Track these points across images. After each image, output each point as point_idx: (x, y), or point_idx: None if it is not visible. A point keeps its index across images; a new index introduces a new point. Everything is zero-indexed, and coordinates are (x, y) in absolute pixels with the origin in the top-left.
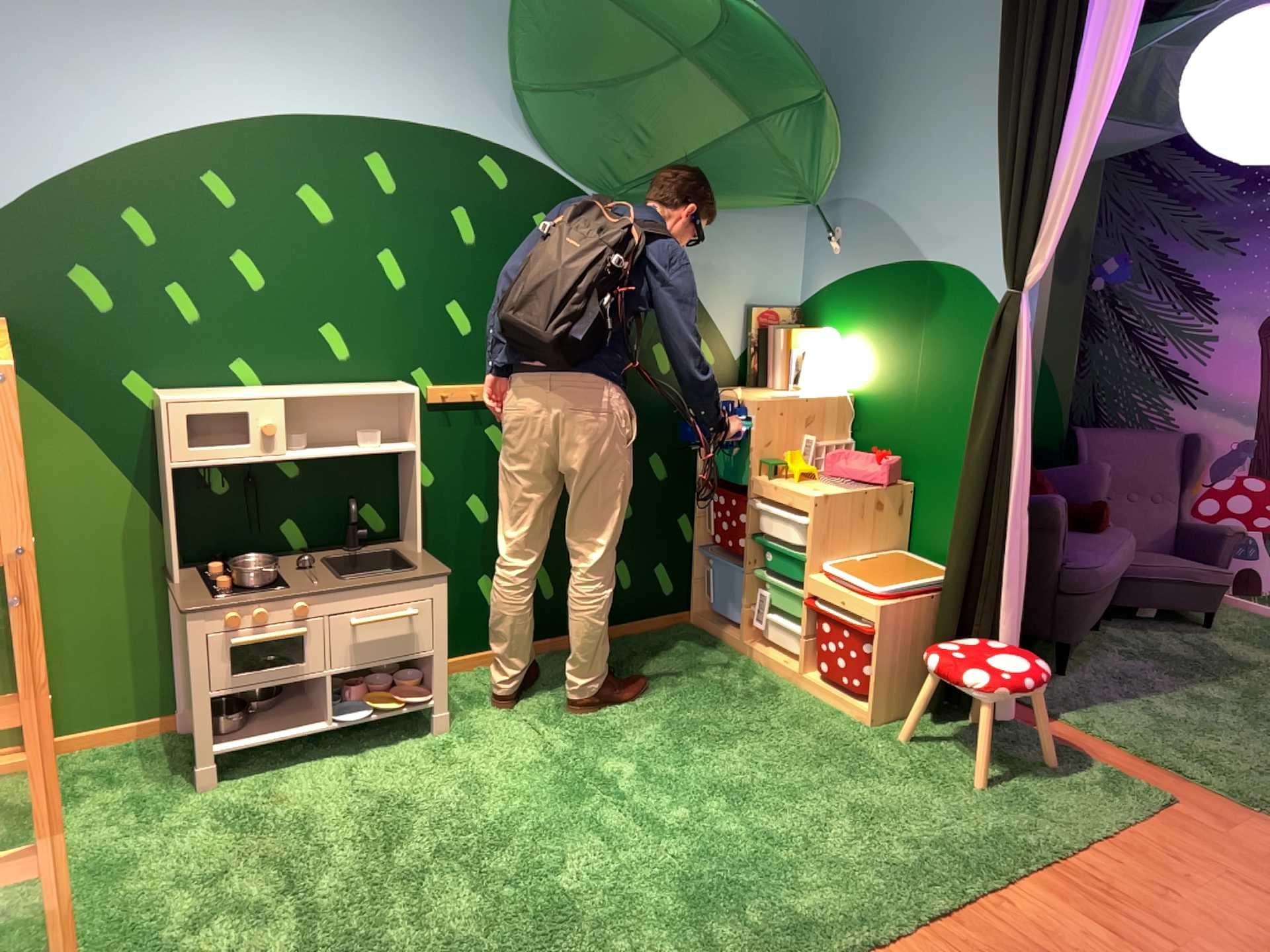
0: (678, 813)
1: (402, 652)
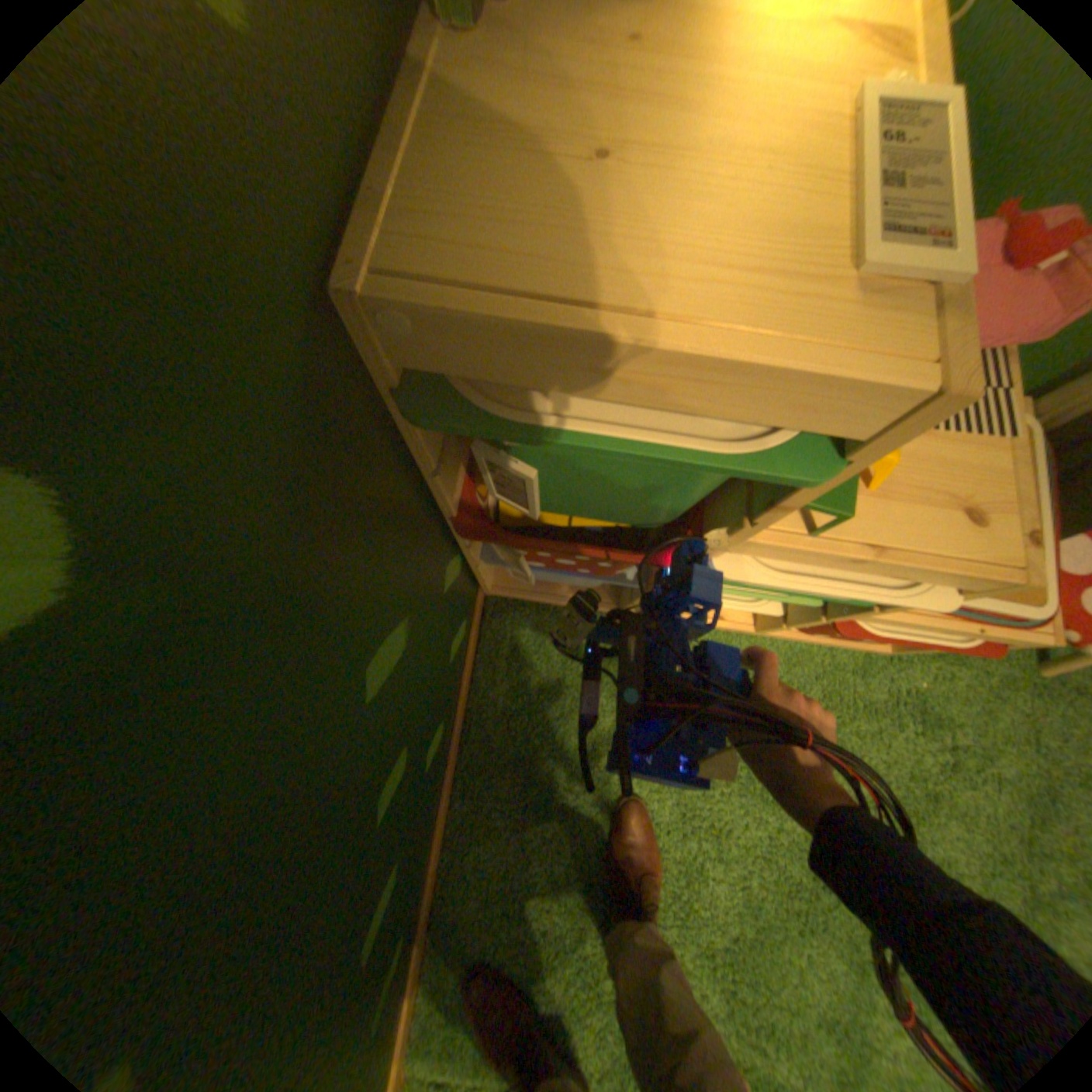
0: None
1: None
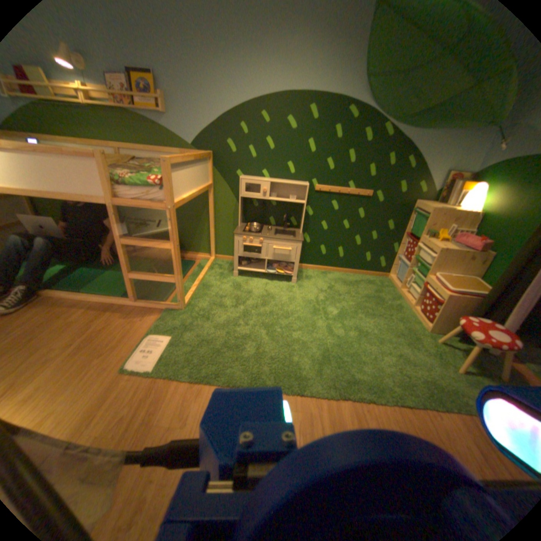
0: (337, 332)
1: (283, 259)
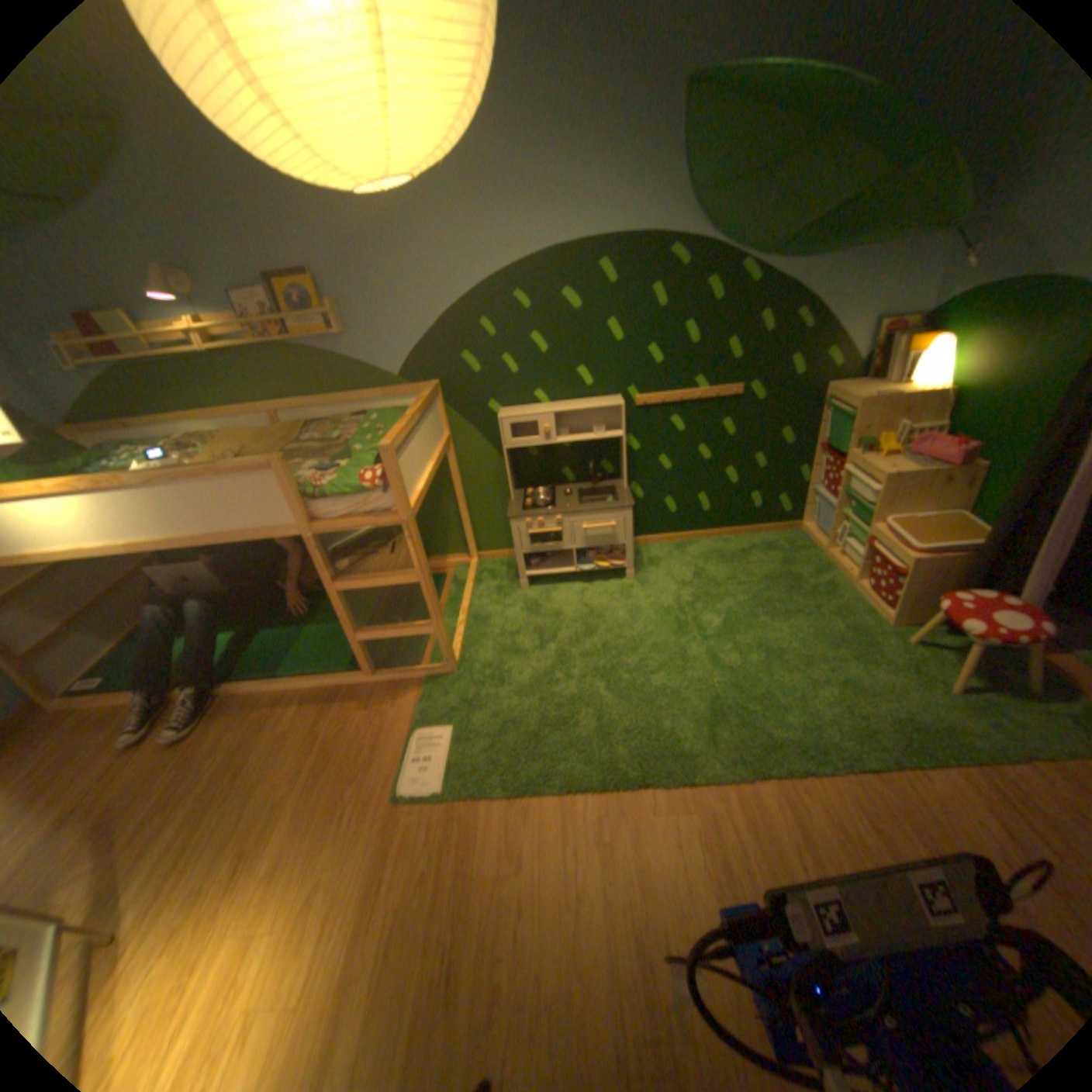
0: (729, 662)
1: (605, 544)
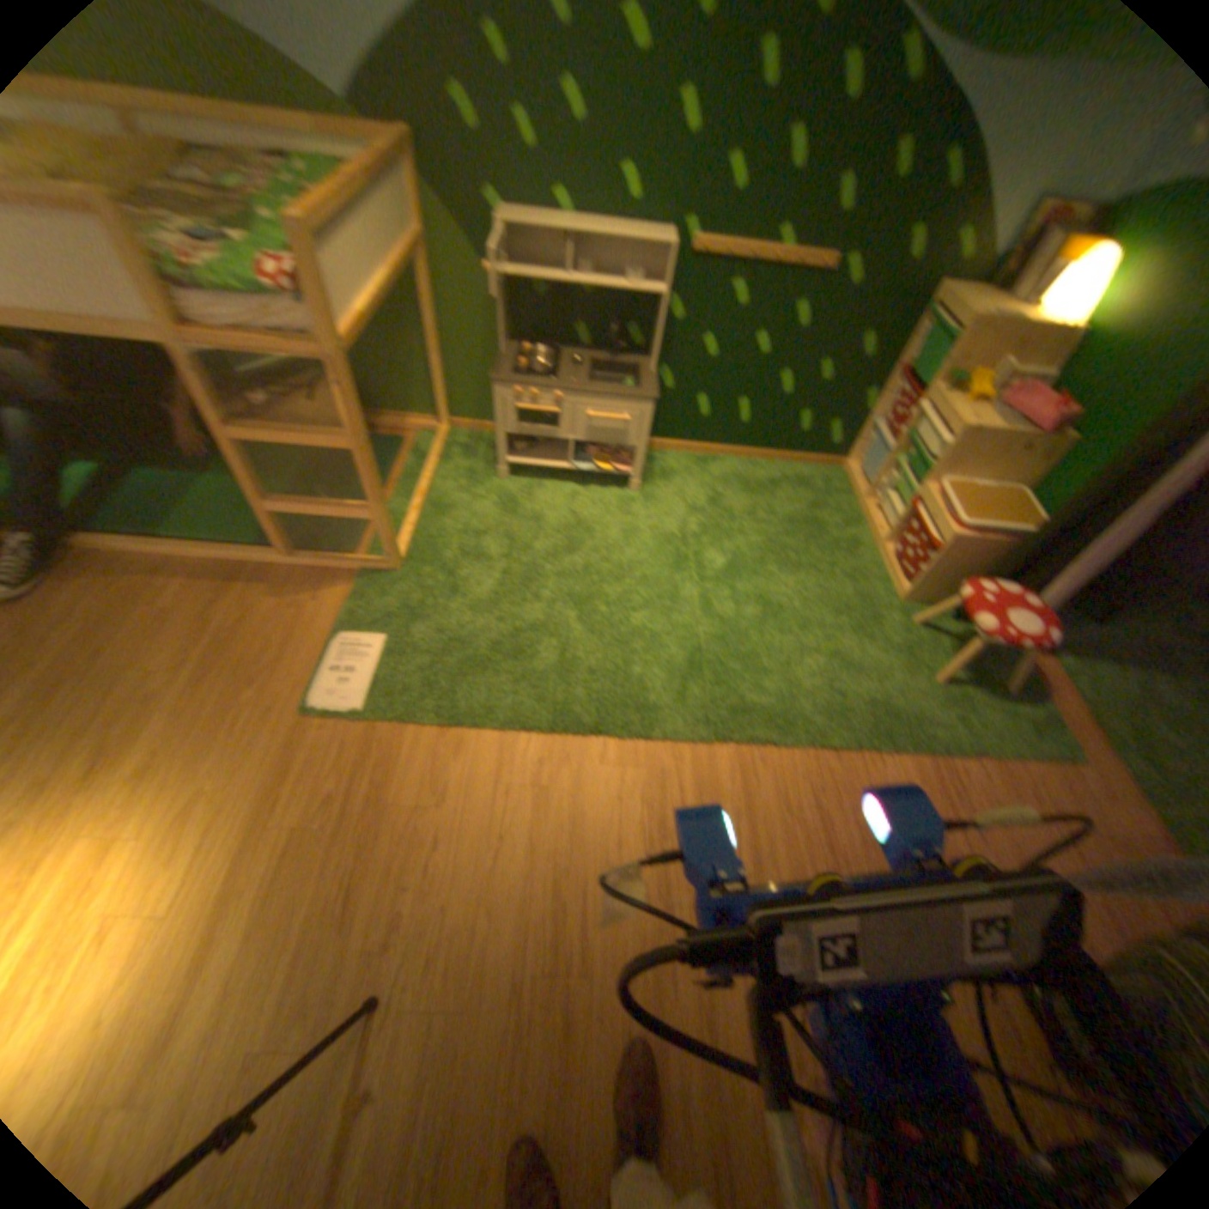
0: (720, 611)
1: (612, 441)
